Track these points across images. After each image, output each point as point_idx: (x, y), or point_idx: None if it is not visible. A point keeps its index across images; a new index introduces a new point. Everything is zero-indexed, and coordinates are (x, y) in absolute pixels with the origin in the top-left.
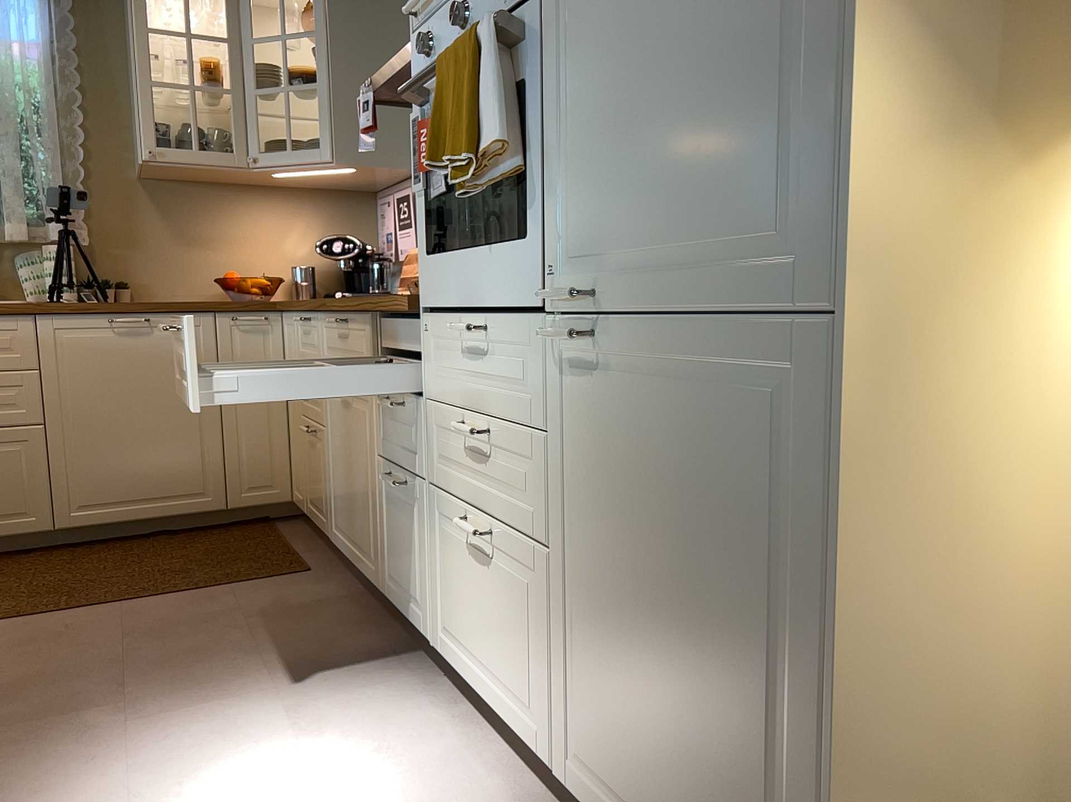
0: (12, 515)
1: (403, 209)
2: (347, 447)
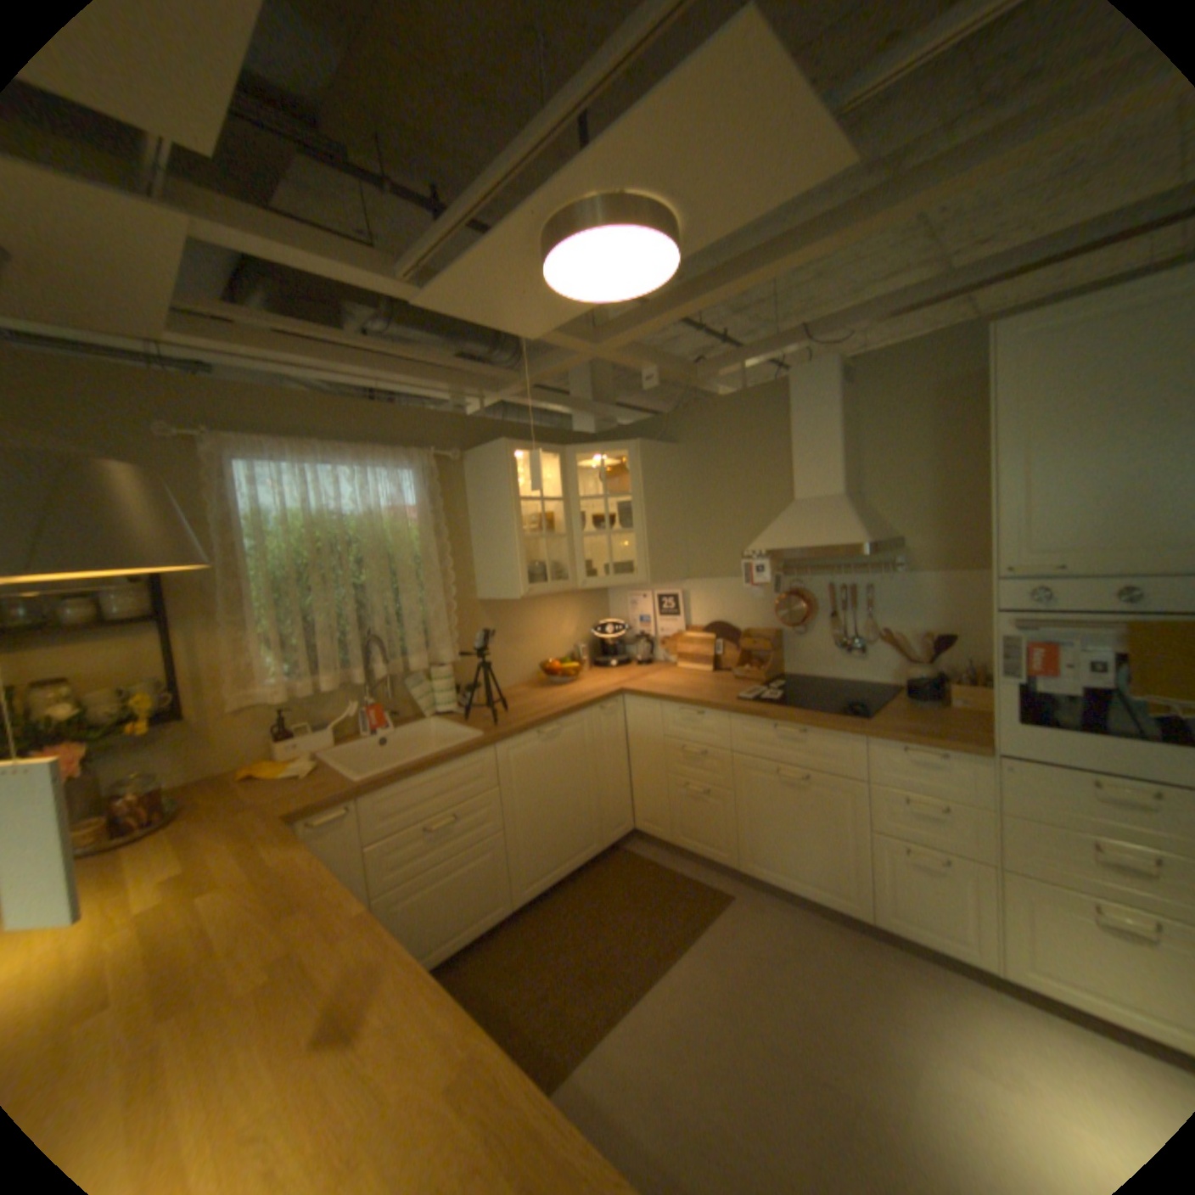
0: (488, 914)
1: (667, 604)
2: (794, 815)
